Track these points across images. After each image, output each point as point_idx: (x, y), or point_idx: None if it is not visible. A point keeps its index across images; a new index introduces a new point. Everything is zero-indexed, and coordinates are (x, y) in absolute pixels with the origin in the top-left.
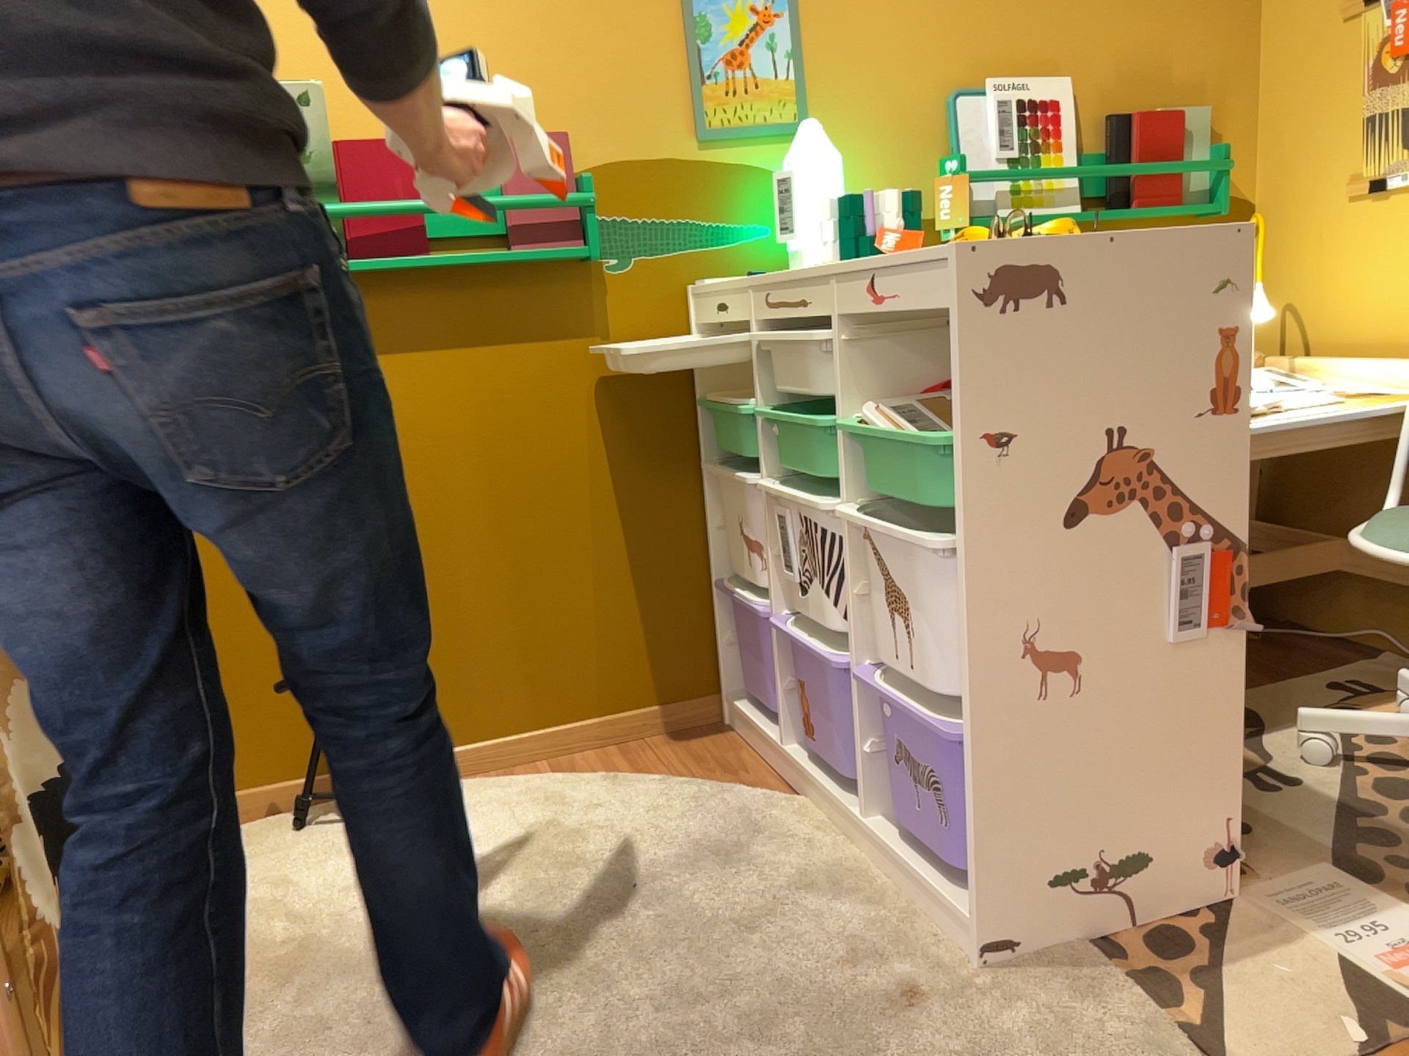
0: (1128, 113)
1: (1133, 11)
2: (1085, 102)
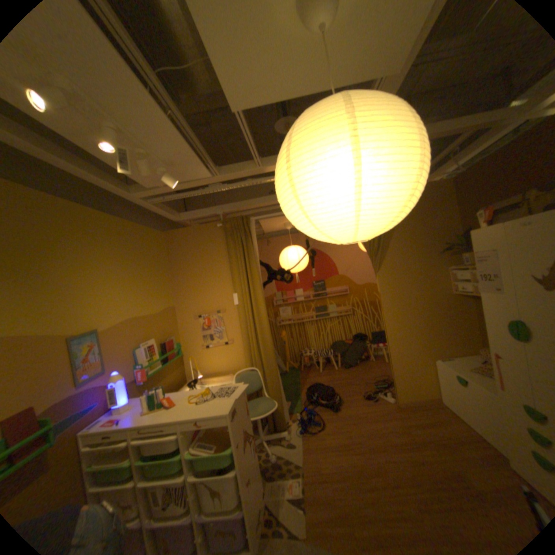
0: (165, 342)
1: (160, 321)
2: (156, 342)
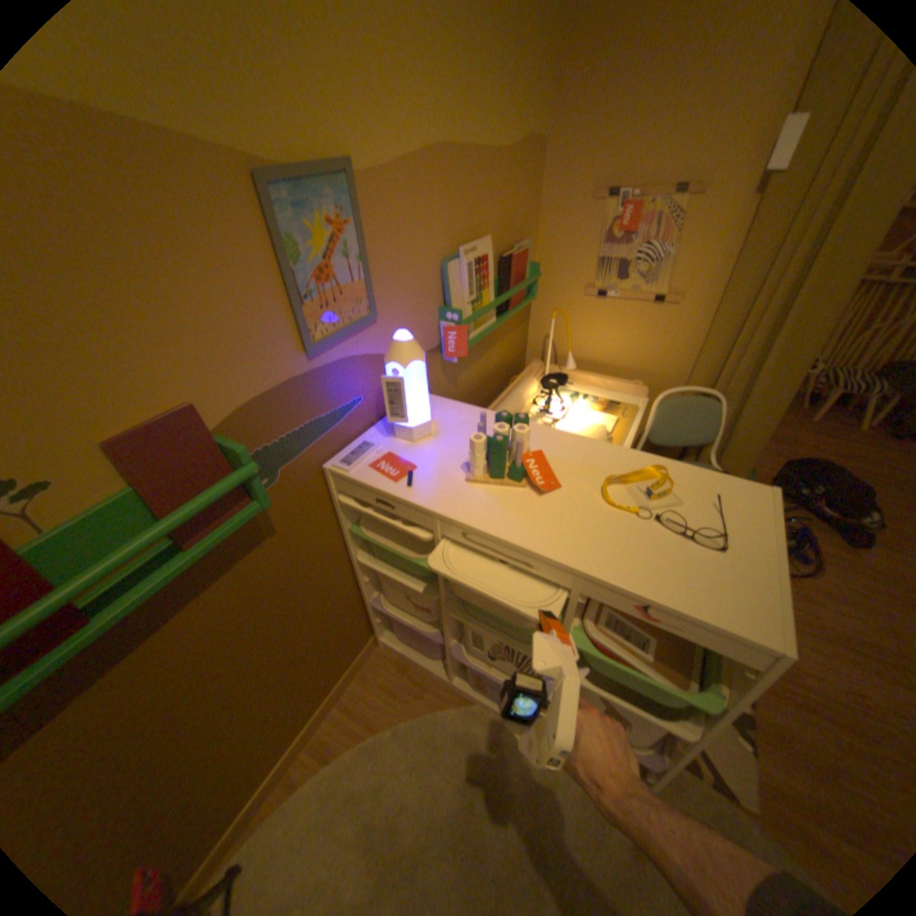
0: (512, 254)
1: (509, 181)
2: (491, 247)
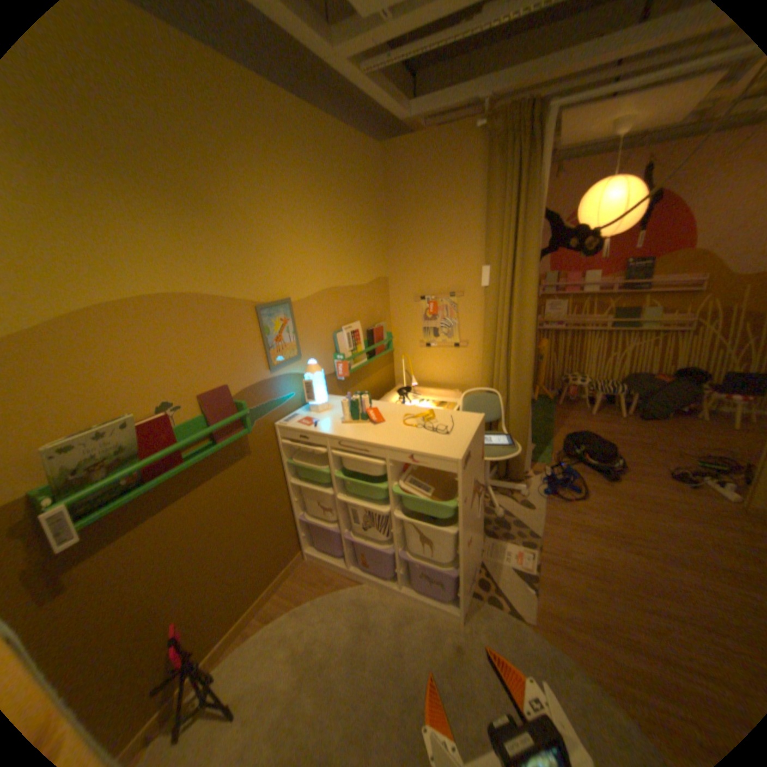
0: (373, 329)
1: (368, 297)
2: (361, 326)
